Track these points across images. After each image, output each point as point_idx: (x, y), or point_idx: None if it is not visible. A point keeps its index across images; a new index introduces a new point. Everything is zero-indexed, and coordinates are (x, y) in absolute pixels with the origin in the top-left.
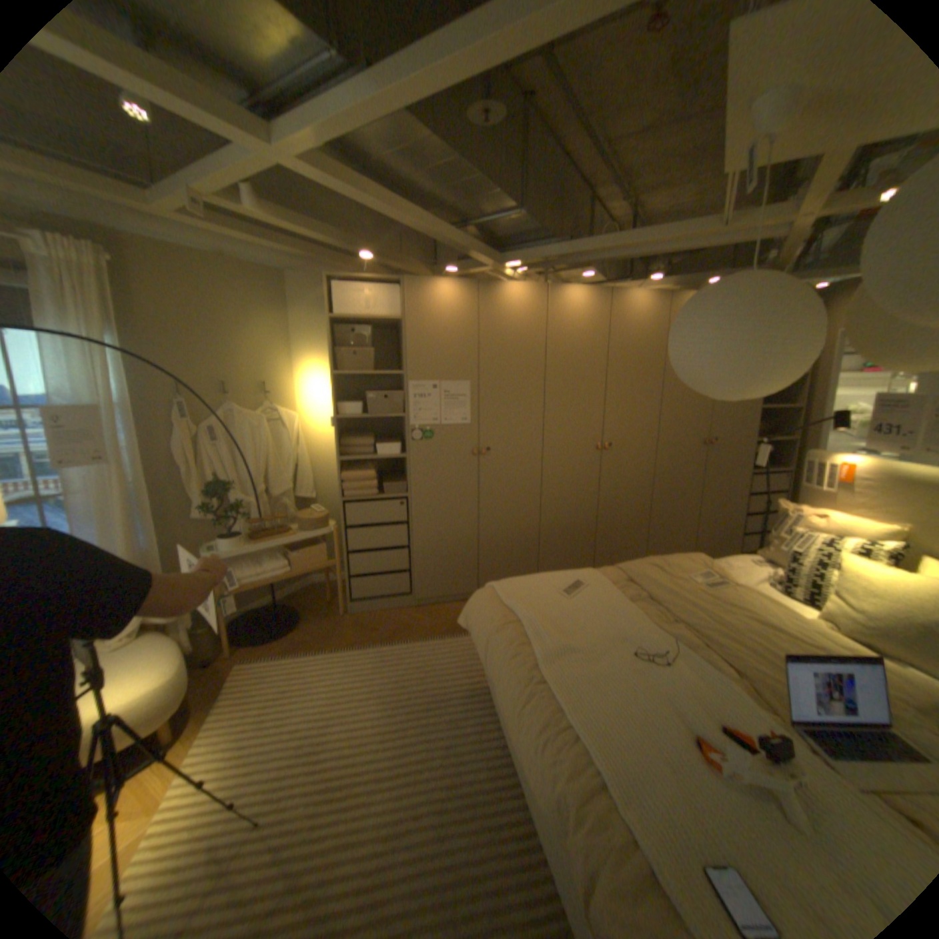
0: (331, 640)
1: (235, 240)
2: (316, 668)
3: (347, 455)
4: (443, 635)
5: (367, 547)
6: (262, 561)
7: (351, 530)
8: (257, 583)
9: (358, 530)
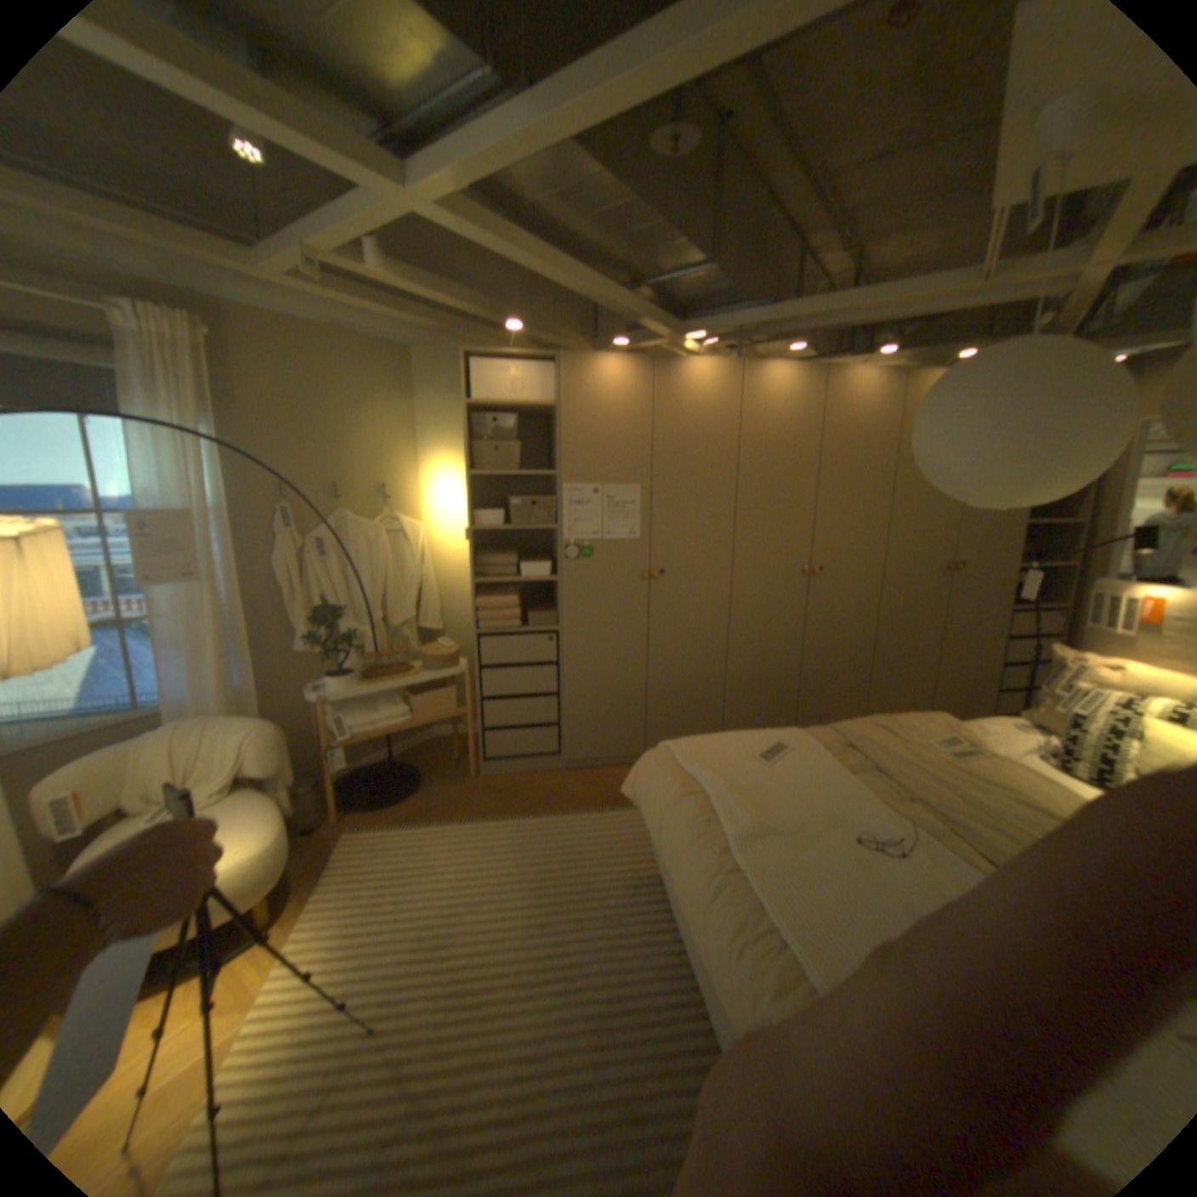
0: (462, 807)
1: (355, 308)
2: (443, 841)
3: (485, 576)
4: (602, 806)
5: (507, 691)
6: (379, 706)
7: (487, 670)
8: (372, 732)
9: (497, 670)
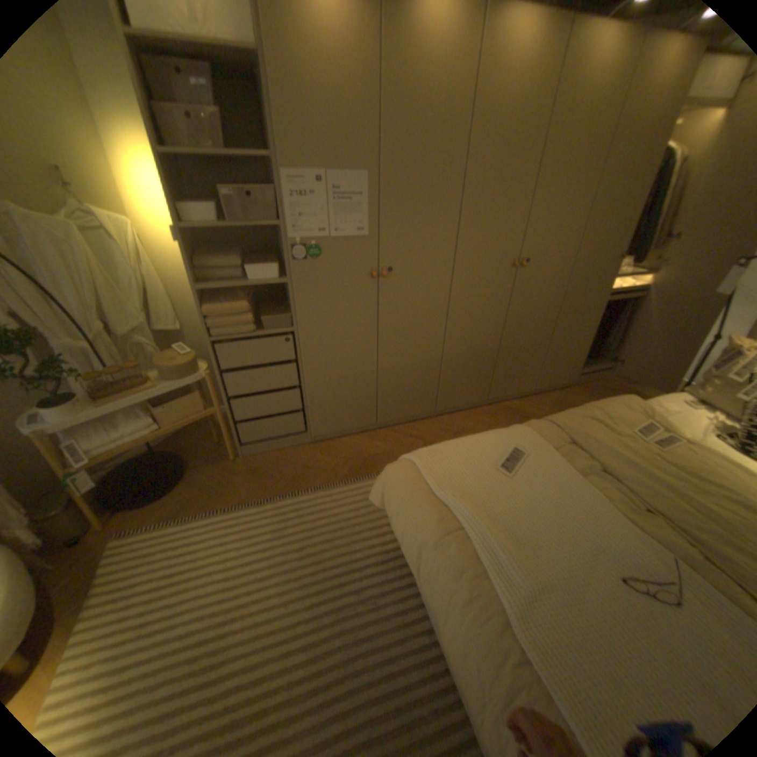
0: (224, 493)
1: None
2: (208, 536)
3: (208, 281)
4: (345, 477)
5: (250, 391)
6: (118, 422)
7: (228, 375)
8: (115, 450)
9: (238, 374)
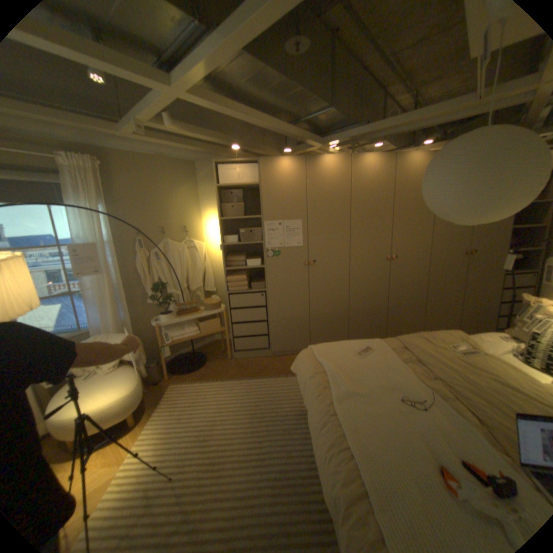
0: (222, 373)
1: (167, 146)
2: (212, 390)
3: (230, 267)
4: (287, 374)
5: (242, 320)
6: (184, 327)
7: (233, 310)
8: (181, 339)
9: (237, 310)
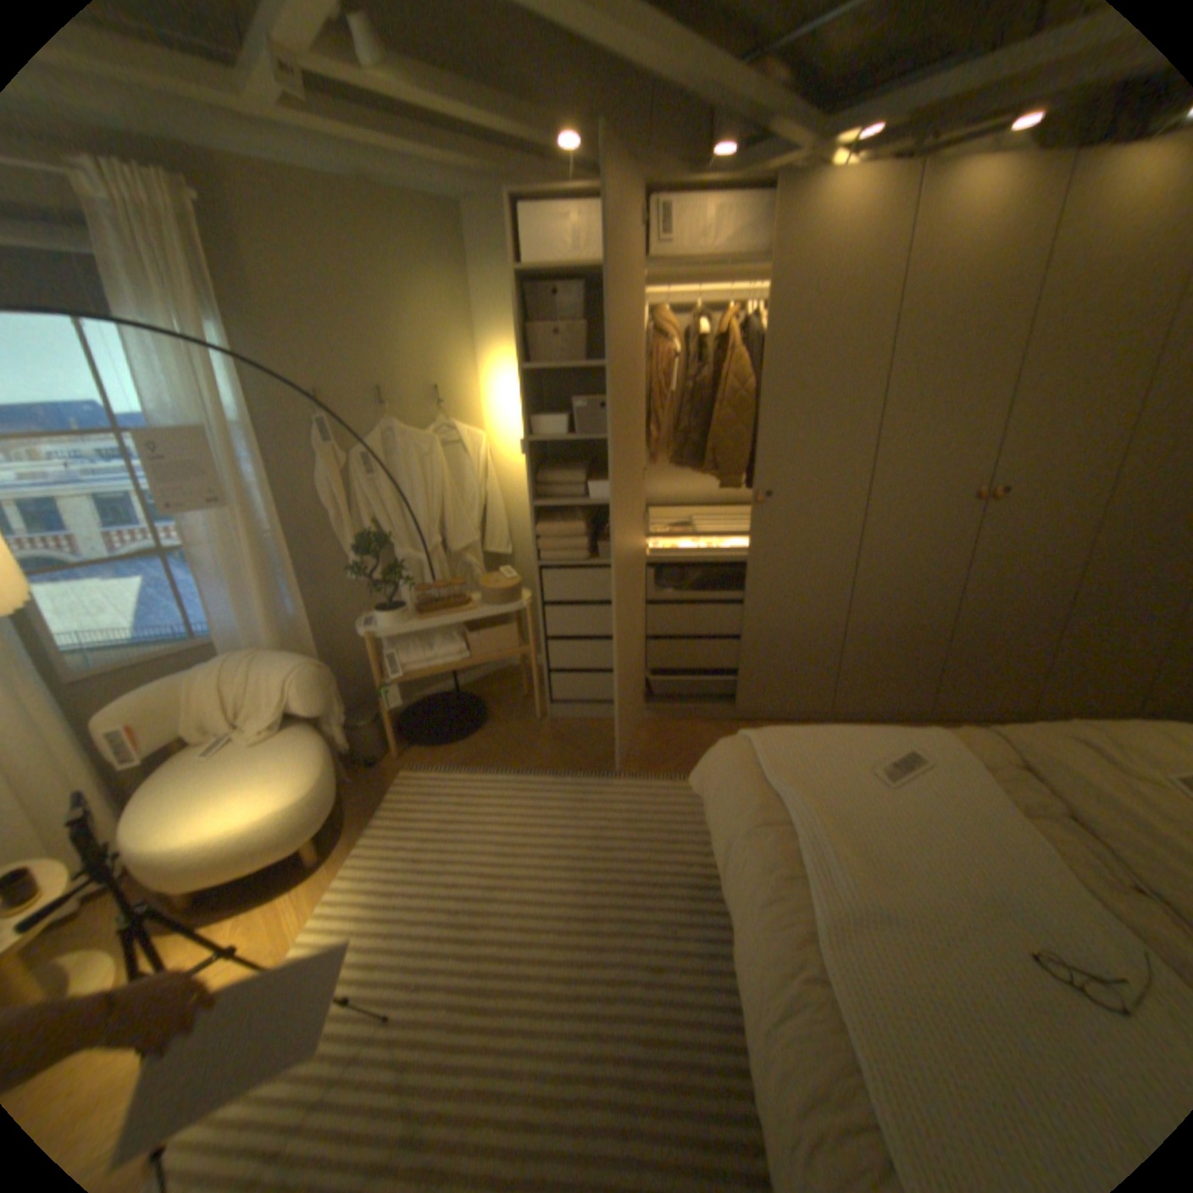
0: (521, 754)
1: (382, 152)
2: (495, 795)
3: (547, 499)
4: (674, 772)
5: (572, 633)
6: (434, 642)
7: (550, 609)
8: (426, 671)
9: (561, 609)
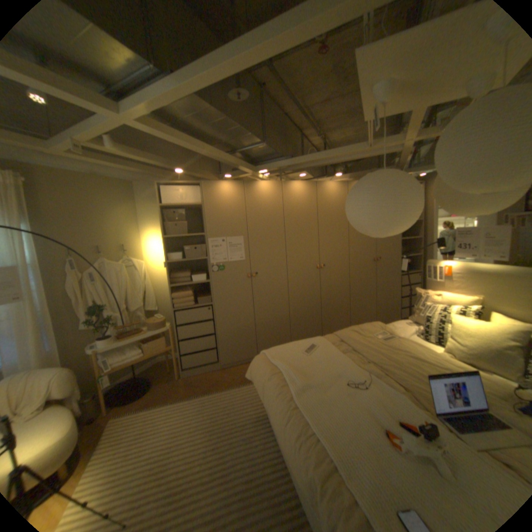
0: (171, 396)
1: (102, 166)
2: (162, 415)
3: (175, 283)
4: (239, 385)
5: (189, 336)
6: (125, 352)
7: (179, 328)
8: (122, 366)
9: (184, 327)
